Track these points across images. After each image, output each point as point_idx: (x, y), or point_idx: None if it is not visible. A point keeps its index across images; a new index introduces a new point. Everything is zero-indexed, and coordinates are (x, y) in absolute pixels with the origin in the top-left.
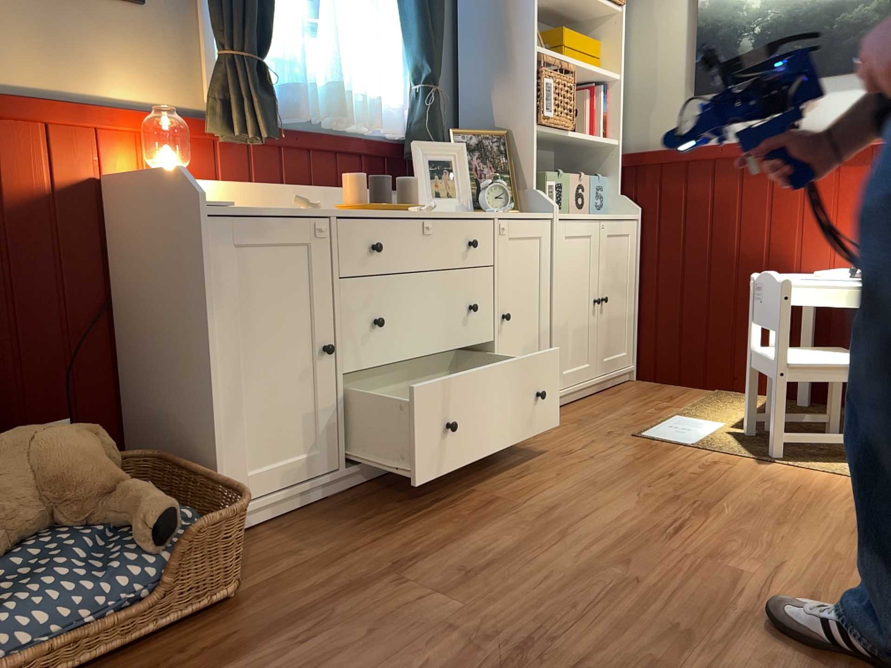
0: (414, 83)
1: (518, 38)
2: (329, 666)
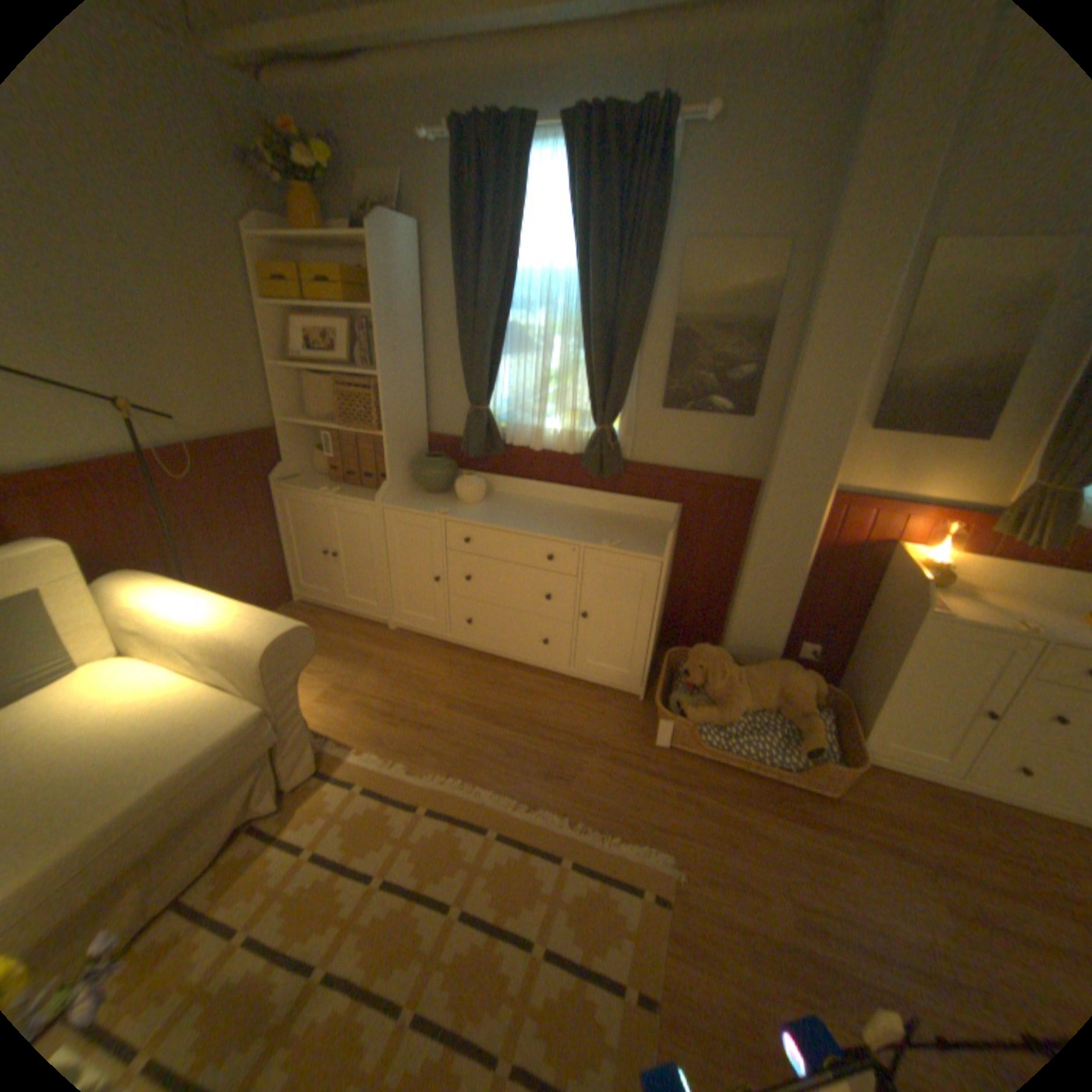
0: None
1: None
2: (848, 875)
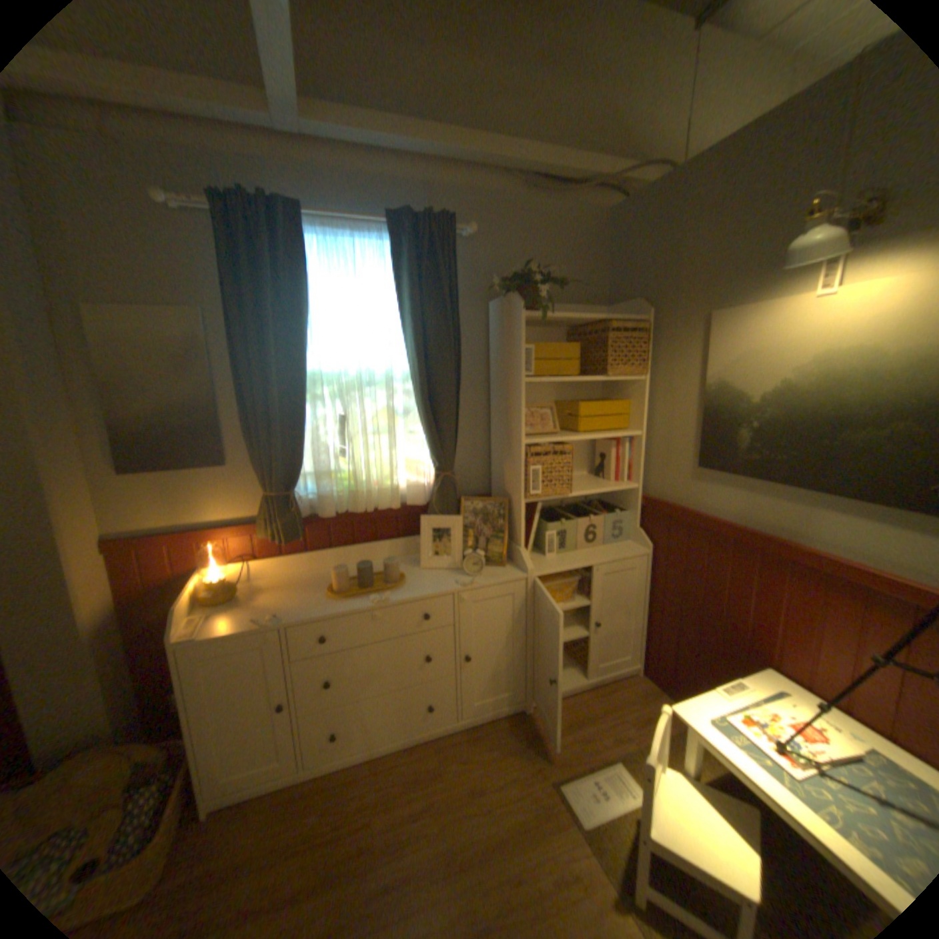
0: (433, 467)
1: (514, 432)
2: None
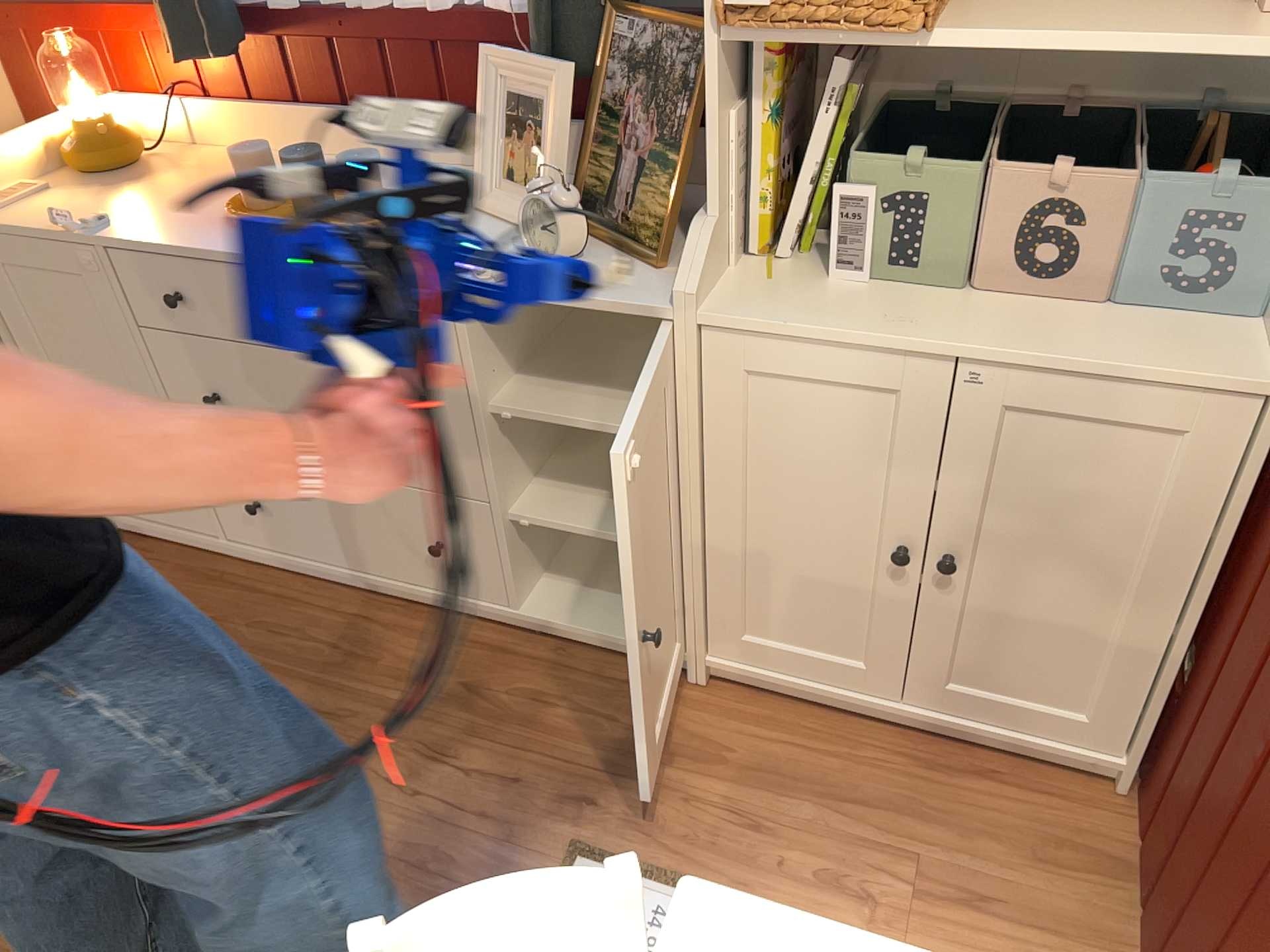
0: None
1: None
2: None
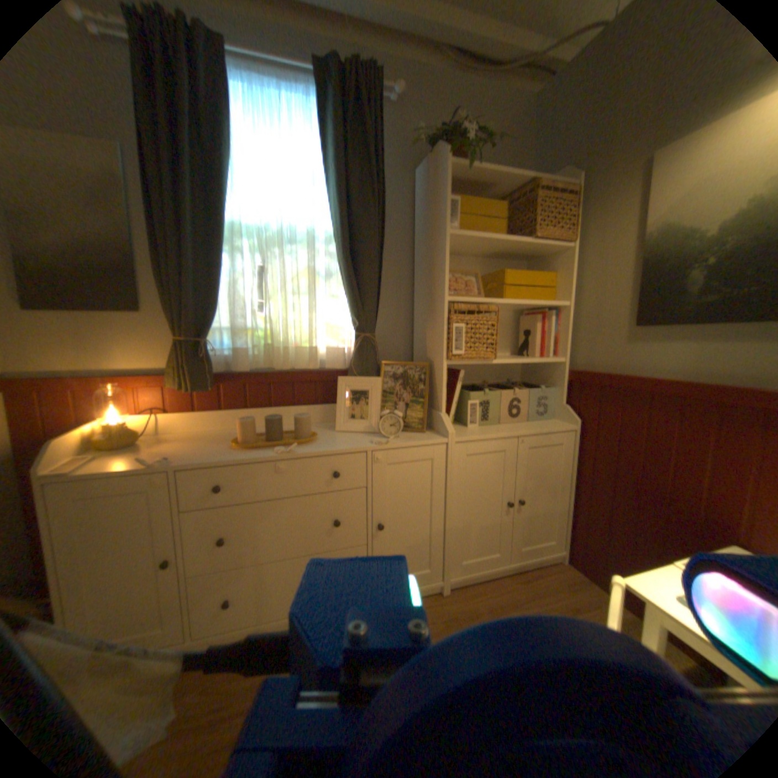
0: (355, 330)
1: (438, 290)
2: None
